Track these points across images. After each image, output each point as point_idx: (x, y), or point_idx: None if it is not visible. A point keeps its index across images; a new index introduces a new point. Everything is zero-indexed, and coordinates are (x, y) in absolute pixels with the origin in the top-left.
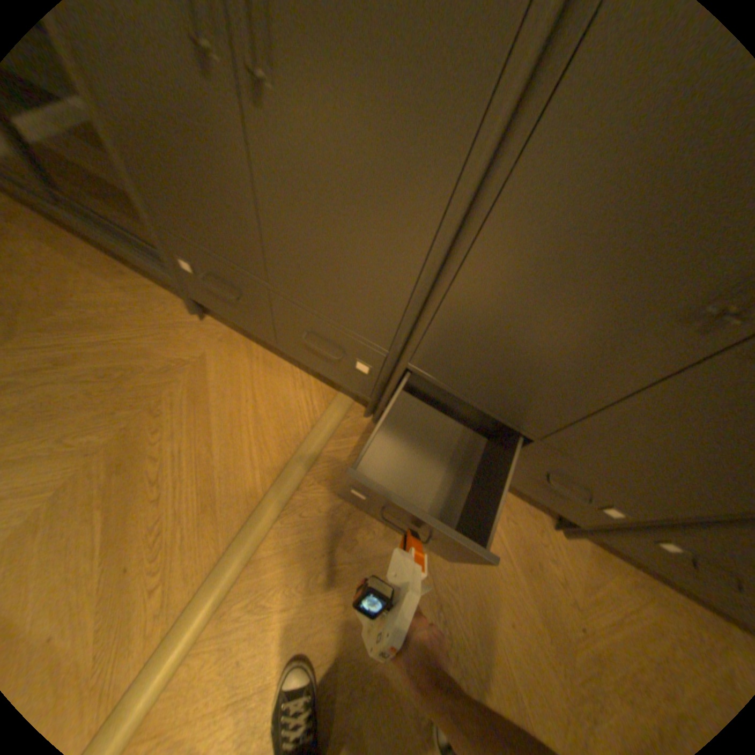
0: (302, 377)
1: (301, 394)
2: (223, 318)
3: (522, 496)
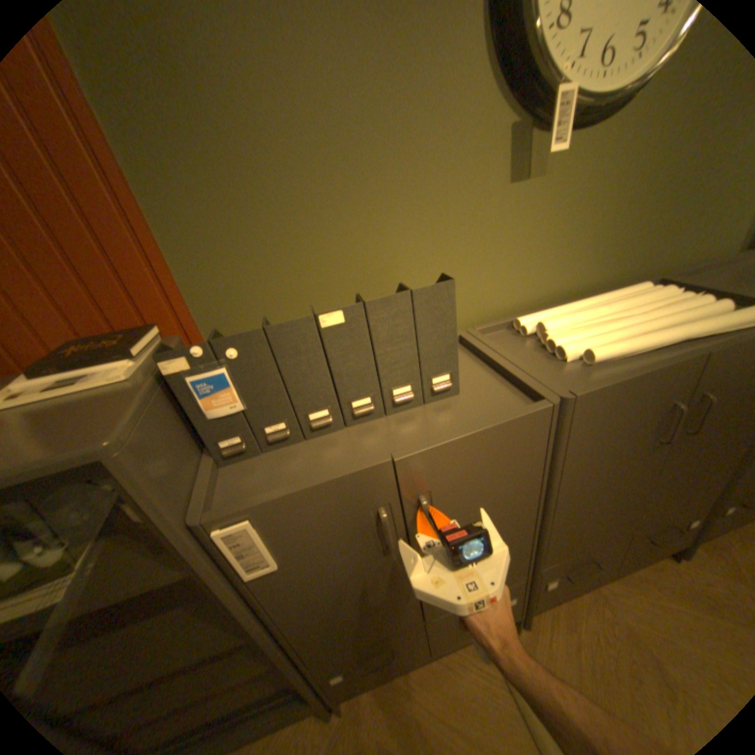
0: (454, 659)
1: (471, 674)
2: (374, 686)
3: (640, 566)
